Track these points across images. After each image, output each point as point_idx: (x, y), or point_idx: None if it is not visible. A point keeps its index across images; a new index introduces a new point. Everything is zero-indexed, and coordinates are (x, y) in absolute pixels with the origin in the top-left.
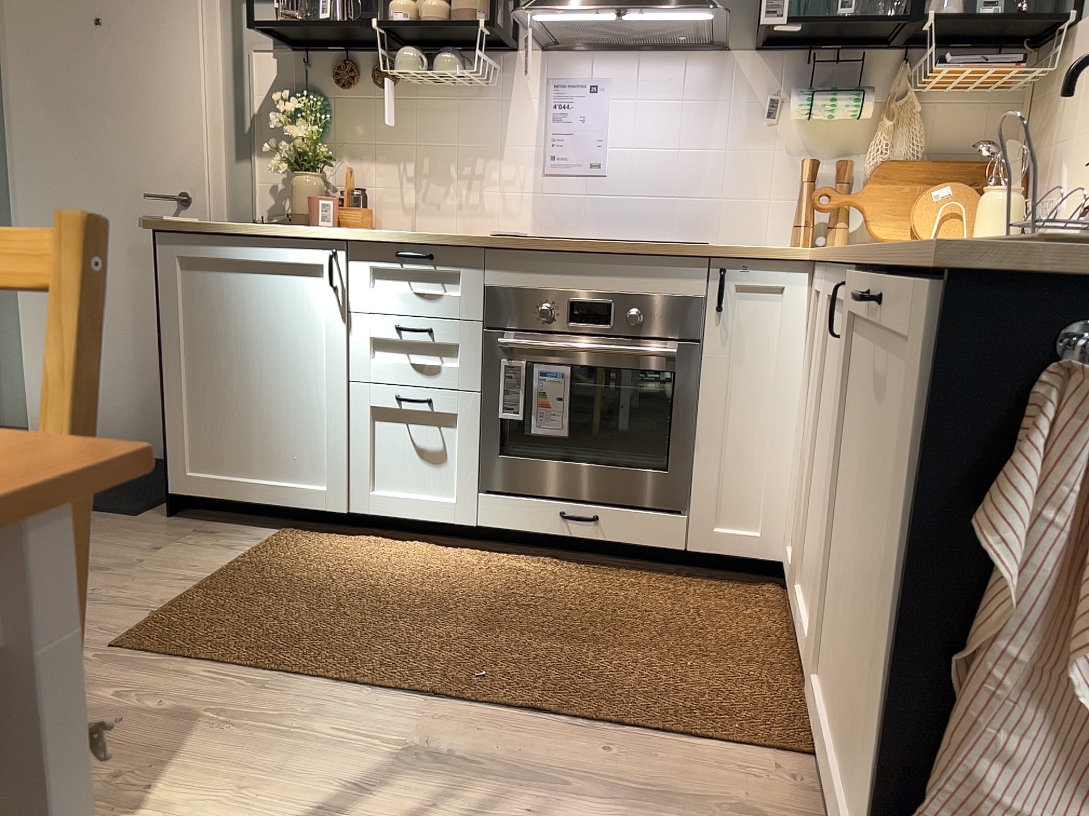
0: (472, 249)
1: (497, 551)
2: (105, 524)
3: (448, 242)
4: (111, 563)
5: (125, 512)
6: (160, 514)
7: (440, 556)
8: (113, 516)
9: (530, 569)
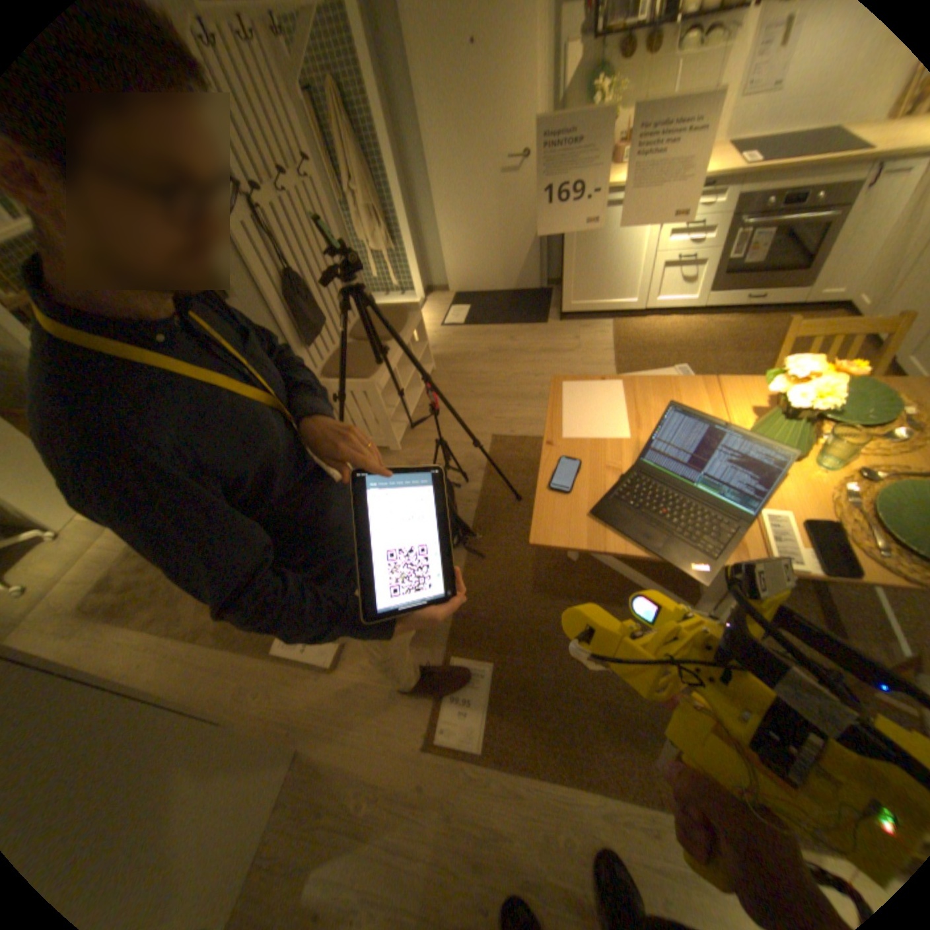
0: (740, 175)
1: (709, 314)
2: (542, 329)
3: (728, 174)
4: (569, 347)
5: (542, 322)
6: (556, 321)
7: (688, 321)
8: (539, 325)
9: (730, 320)
